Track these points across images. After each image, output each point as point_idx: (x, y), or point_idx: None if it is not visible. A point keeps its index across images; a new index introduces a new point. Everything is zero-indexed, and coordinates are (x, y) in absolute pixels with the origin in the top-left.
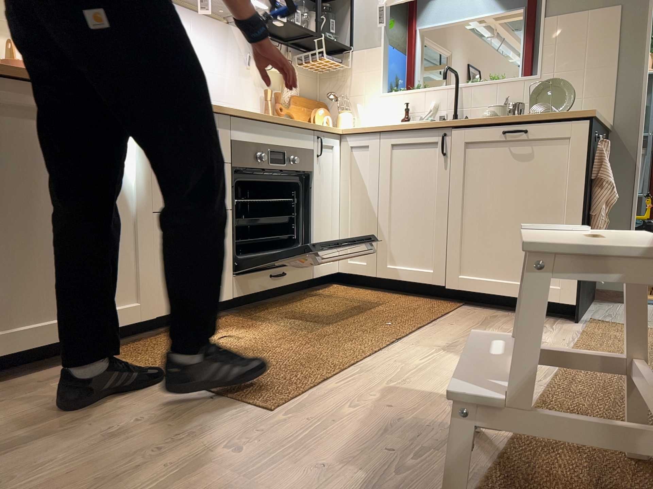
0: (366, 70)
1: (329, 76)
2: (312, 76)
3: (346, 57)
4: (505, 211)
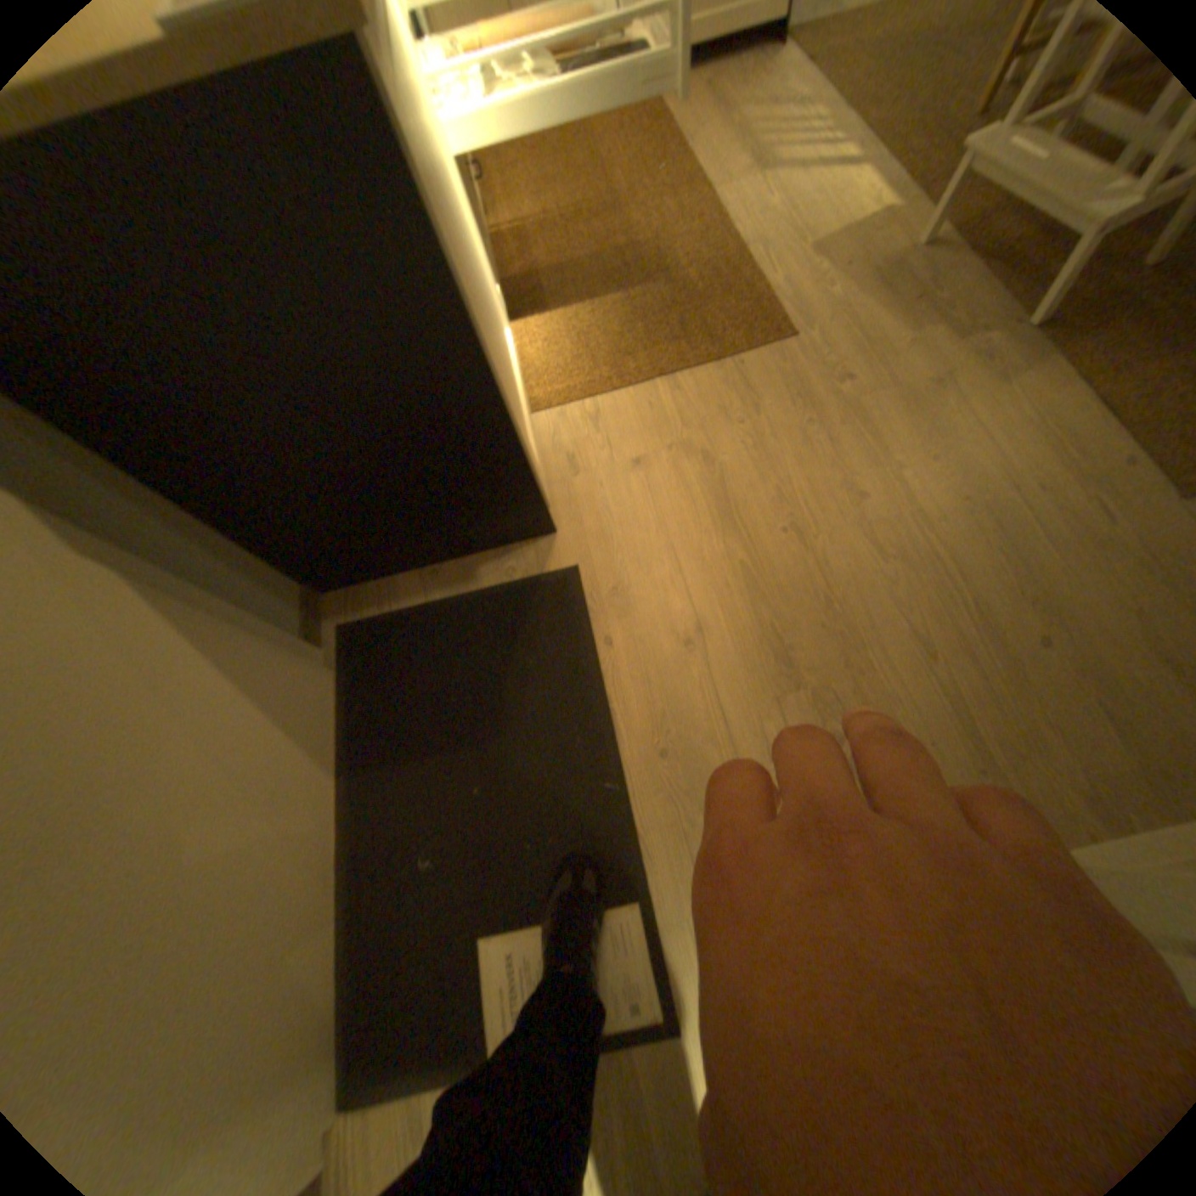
0: None
1: None
2: None
3: None
4: None
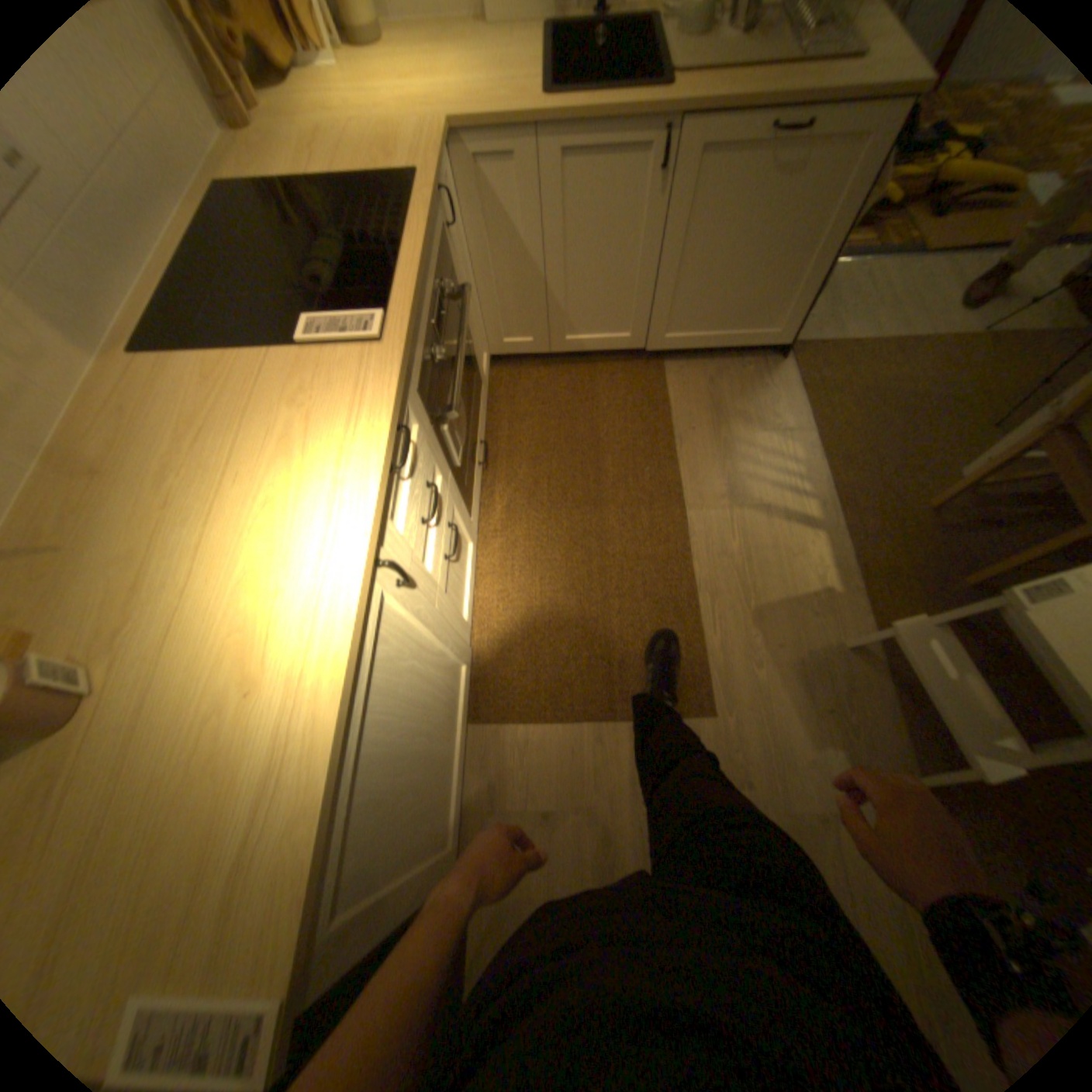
0: None
1: None
2: None
3: None
4: (740, 250)
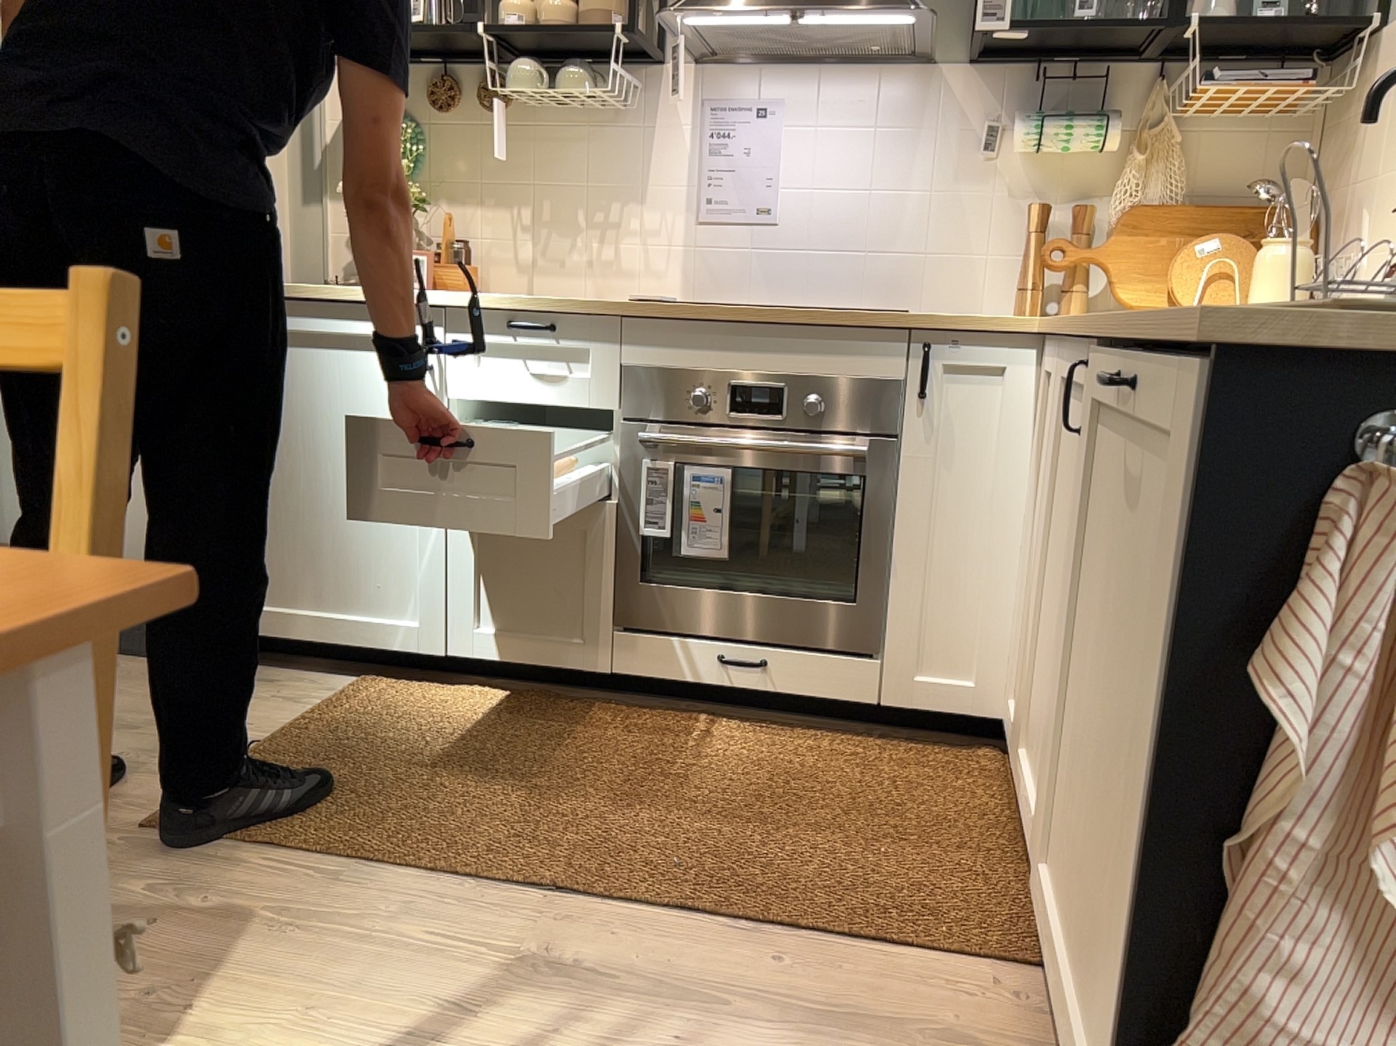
0: (1394, 91)
1: (1332, 123)
2: (1281, 131)
3: (1366, 54)
4: (1108, 705)
